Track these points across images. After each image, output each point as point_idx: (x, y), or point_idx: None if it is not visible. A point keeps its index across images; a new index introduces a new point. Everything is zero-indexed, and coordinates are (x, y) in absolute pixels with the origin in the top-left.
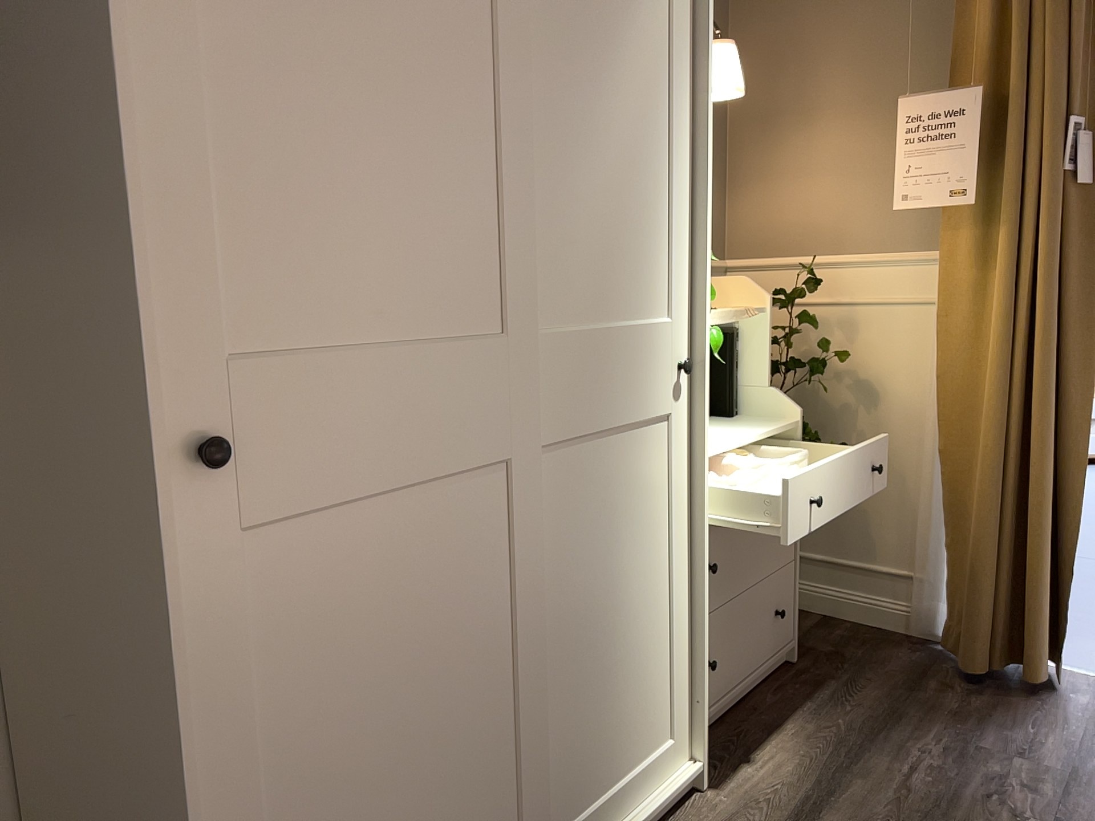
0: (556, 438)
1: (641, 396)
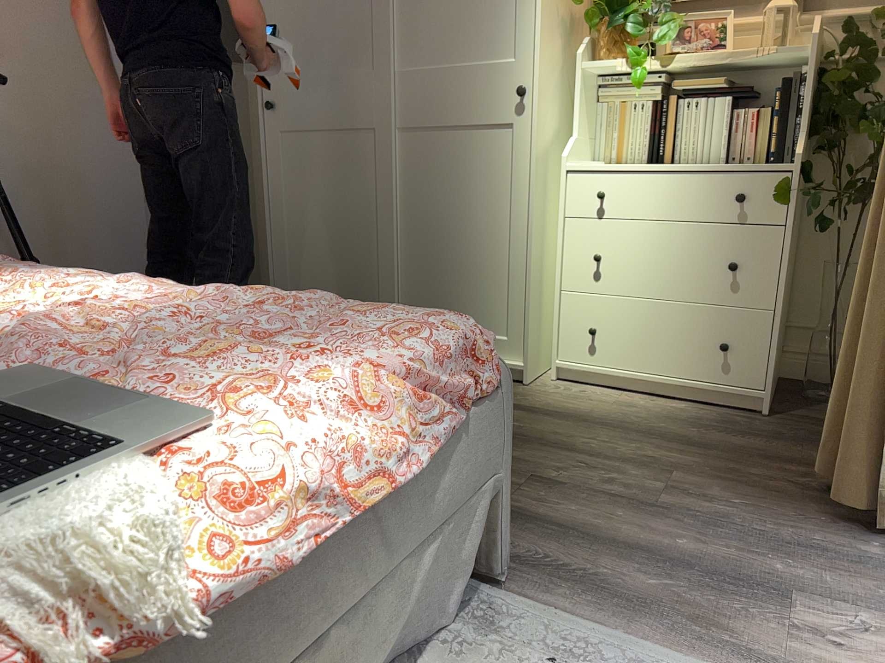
0: (410, 126)
1: (483, 108)
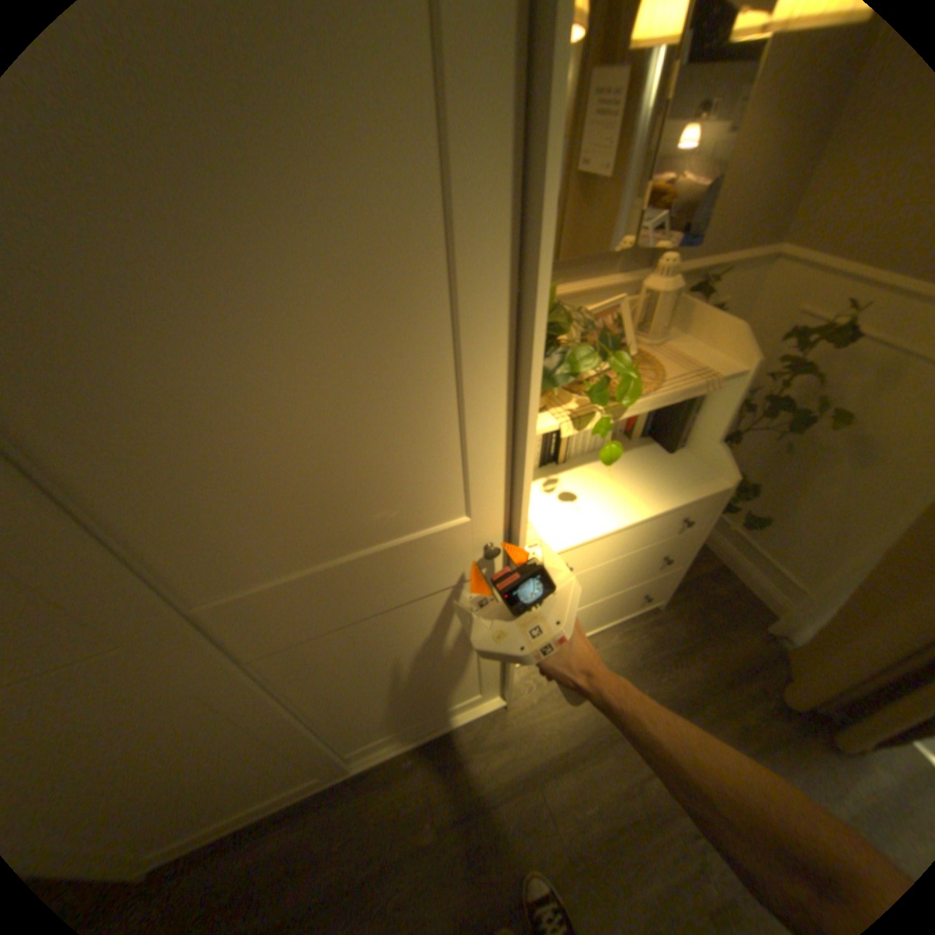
0: (276, 651)
1: (422, 585)
